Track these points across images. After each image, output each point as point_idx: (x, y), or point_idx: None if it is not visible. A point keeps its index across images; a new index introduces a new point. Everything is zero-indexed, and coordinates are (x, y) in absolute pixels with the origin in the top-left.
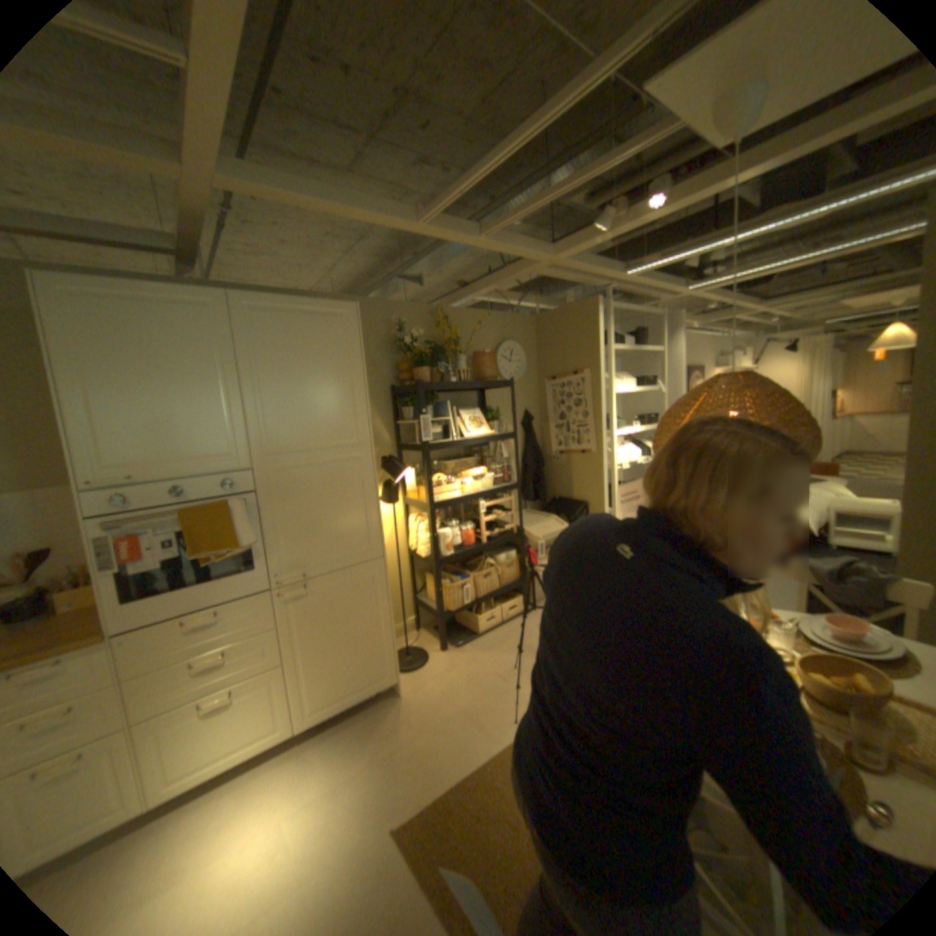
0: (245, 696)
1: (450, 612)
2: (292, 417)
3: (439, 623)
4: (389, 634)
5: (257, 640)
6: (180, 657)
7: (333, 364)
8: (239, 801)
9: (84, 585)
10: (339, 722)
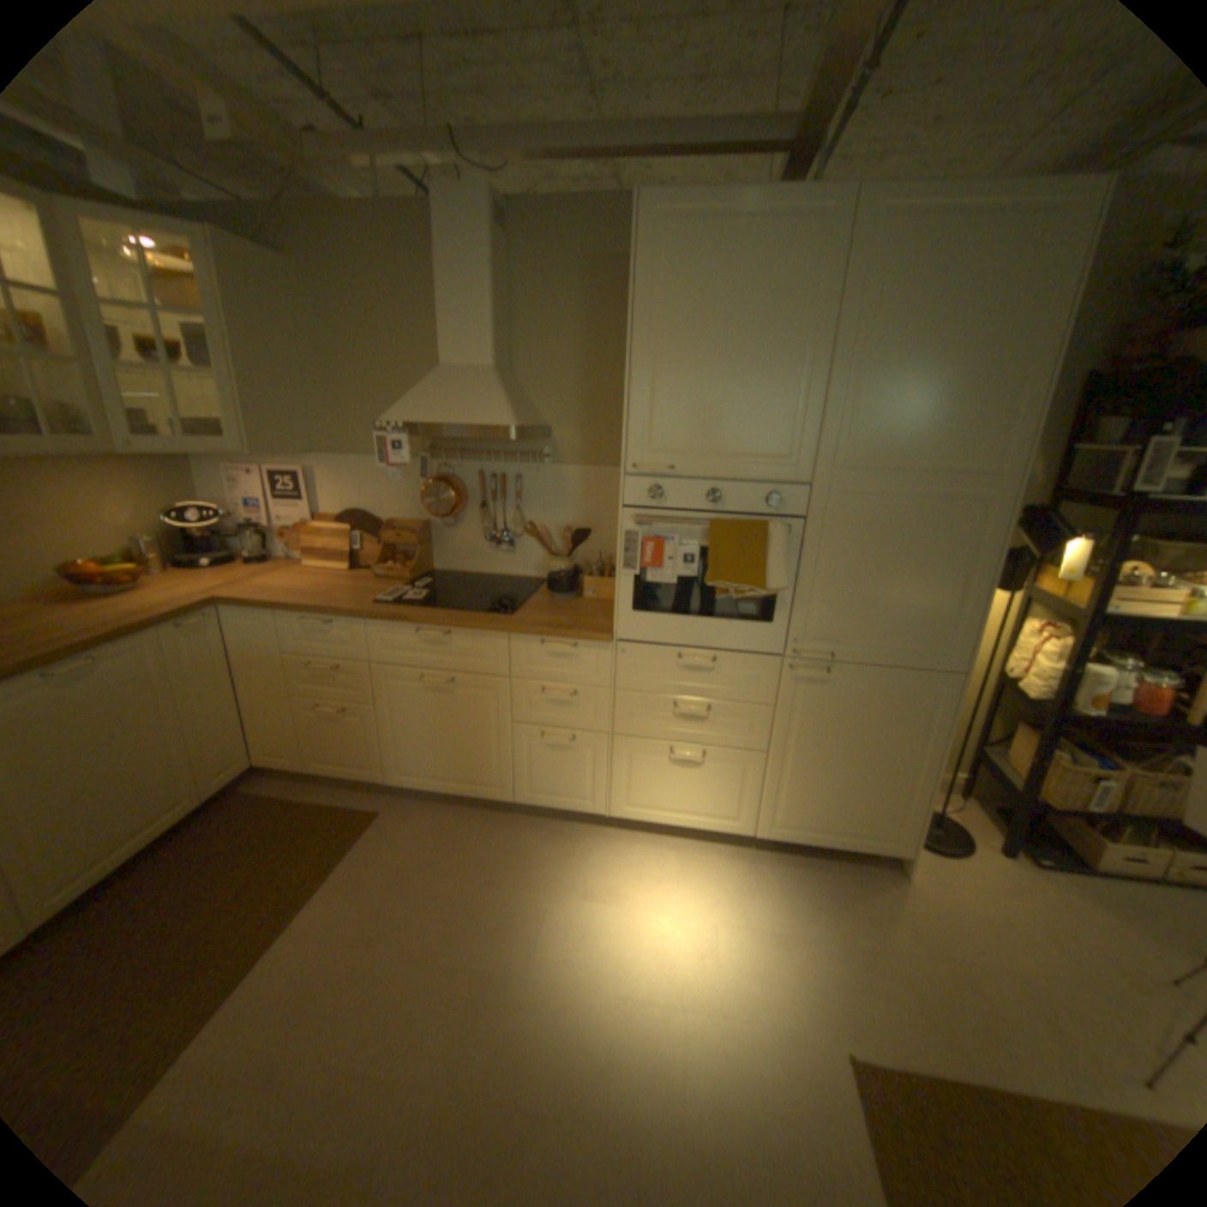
0: (720, 764)
1: (1053, 807)
2: (897, 408)
3: (1021, 812)
4: (931, 790)
5: (751, 709)
6: (670, 689)
7: (1007, 314)
8: (685, 866)
9: (609, 575)
10: (815, 855)
